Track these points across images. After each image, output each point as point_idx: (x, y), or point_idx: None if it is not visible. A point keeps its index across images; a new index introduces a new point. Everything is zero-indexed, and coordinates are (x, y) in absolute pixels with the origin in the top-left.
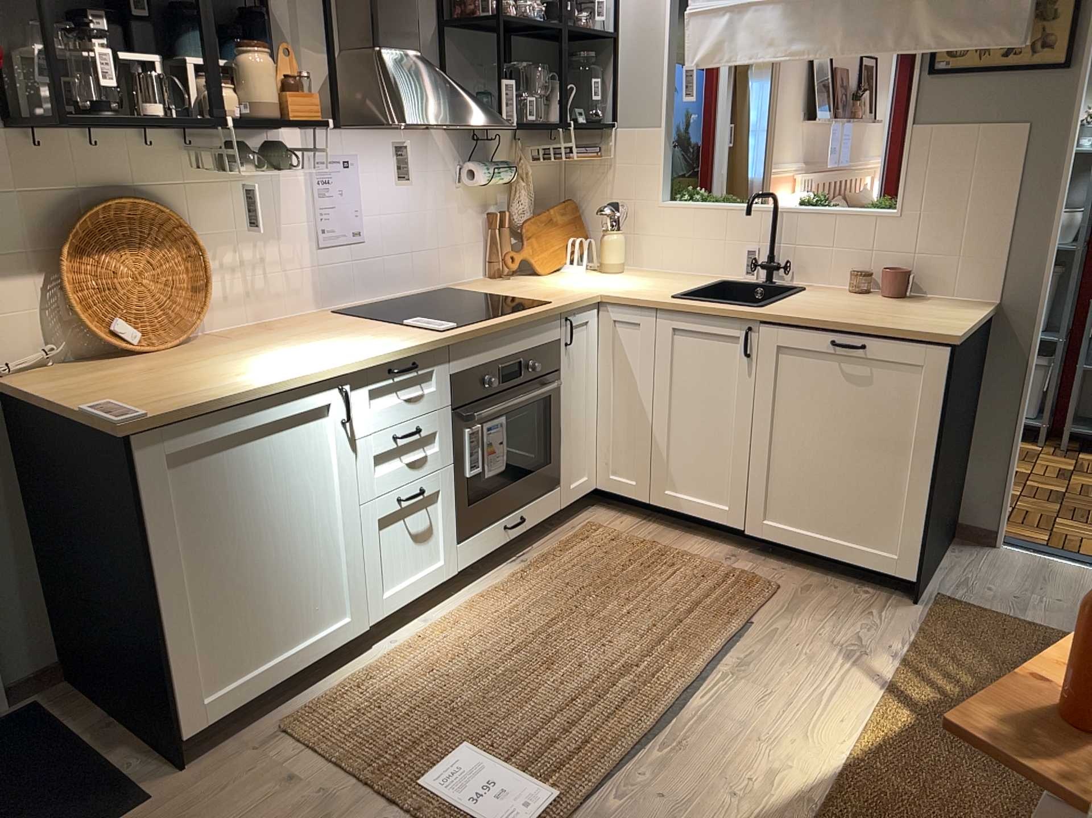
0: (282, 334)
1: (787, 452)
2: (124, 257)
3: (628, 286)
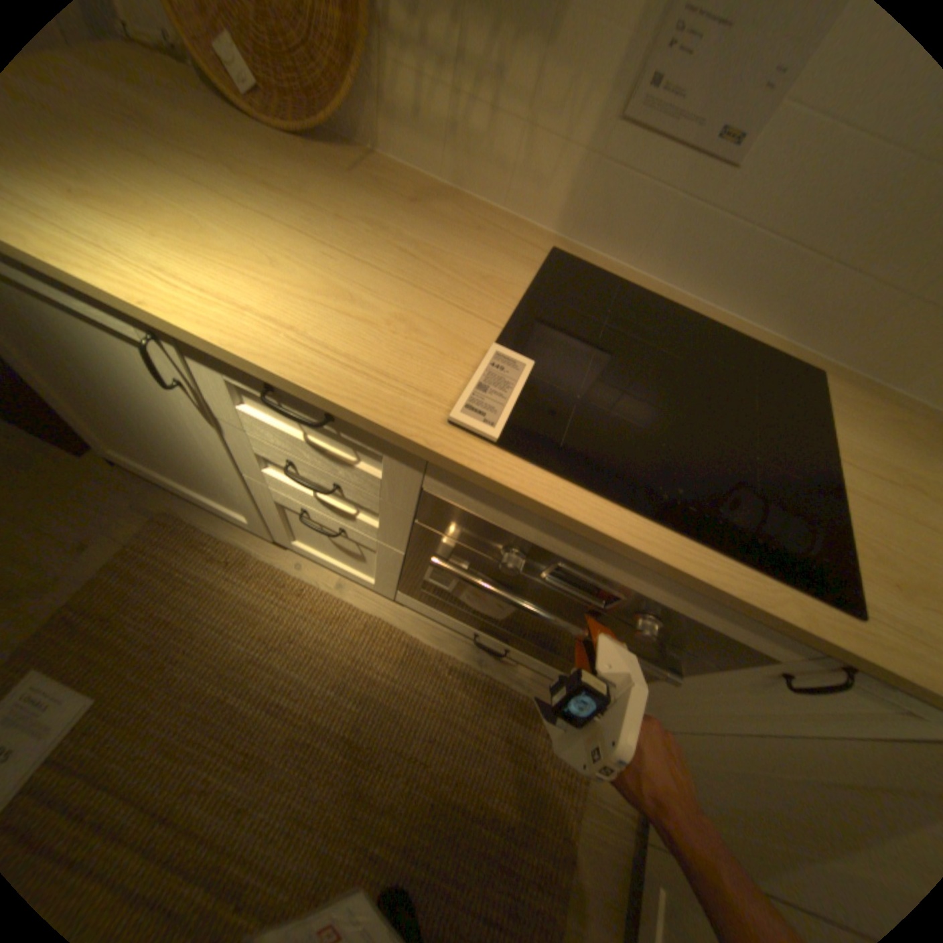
0: (389, 213)
1: None
2: None
3: None
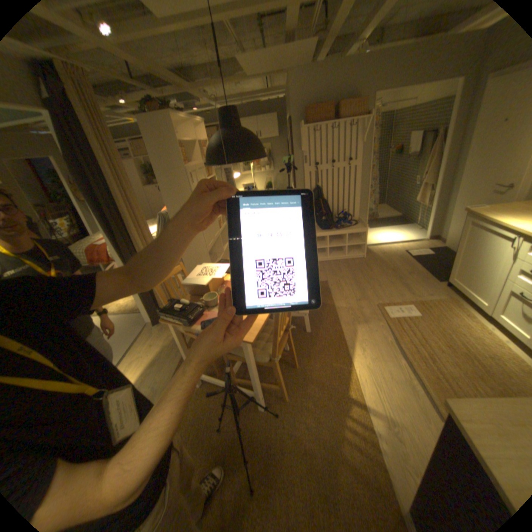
0: None
1: None
2: None
3: None
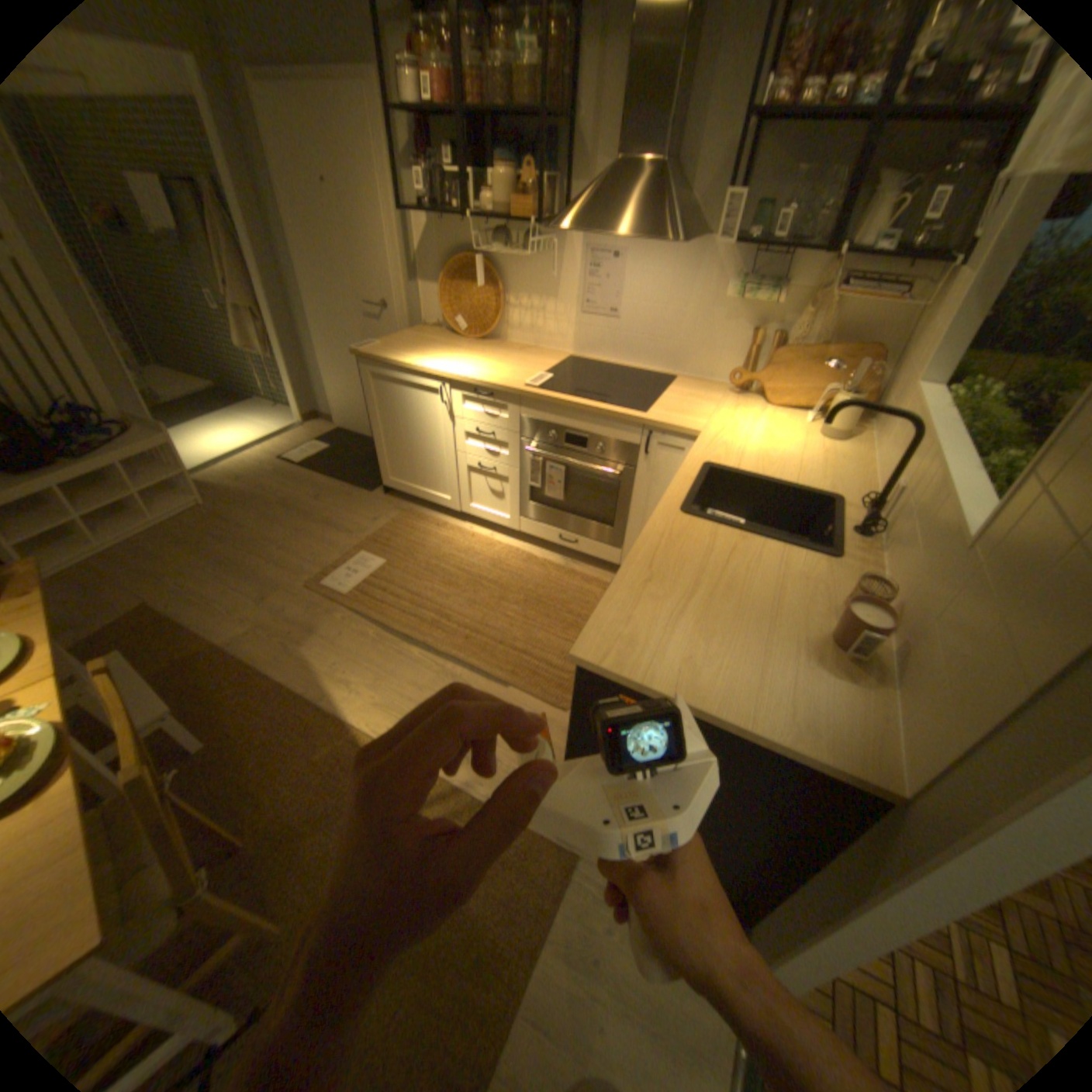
0: (510, 354)
1: None
2: (467, 285)
3: (753, 443)
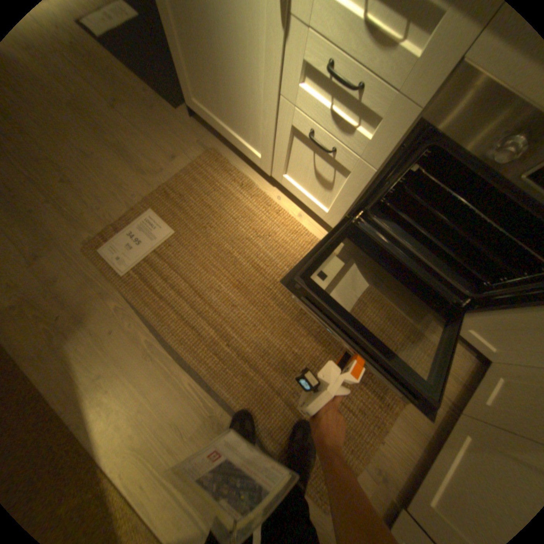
0: None
1: None
2: None
3: None
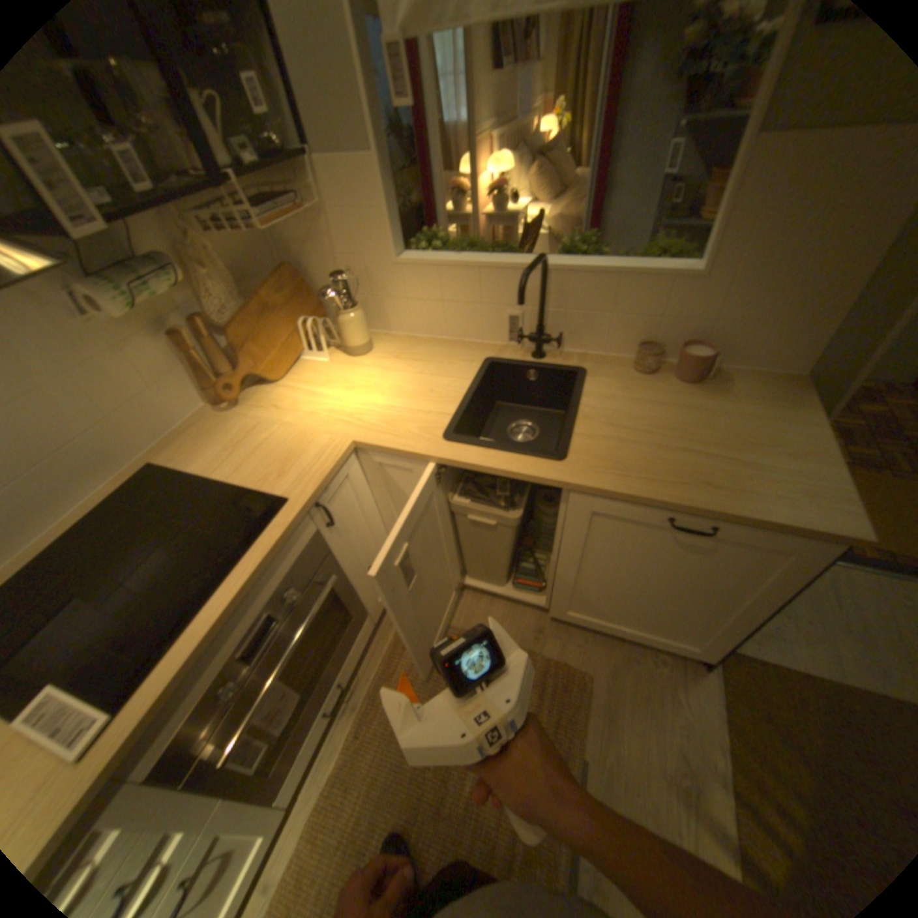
0: None
1: (591, 579)
2: None
3: (381, 399)
